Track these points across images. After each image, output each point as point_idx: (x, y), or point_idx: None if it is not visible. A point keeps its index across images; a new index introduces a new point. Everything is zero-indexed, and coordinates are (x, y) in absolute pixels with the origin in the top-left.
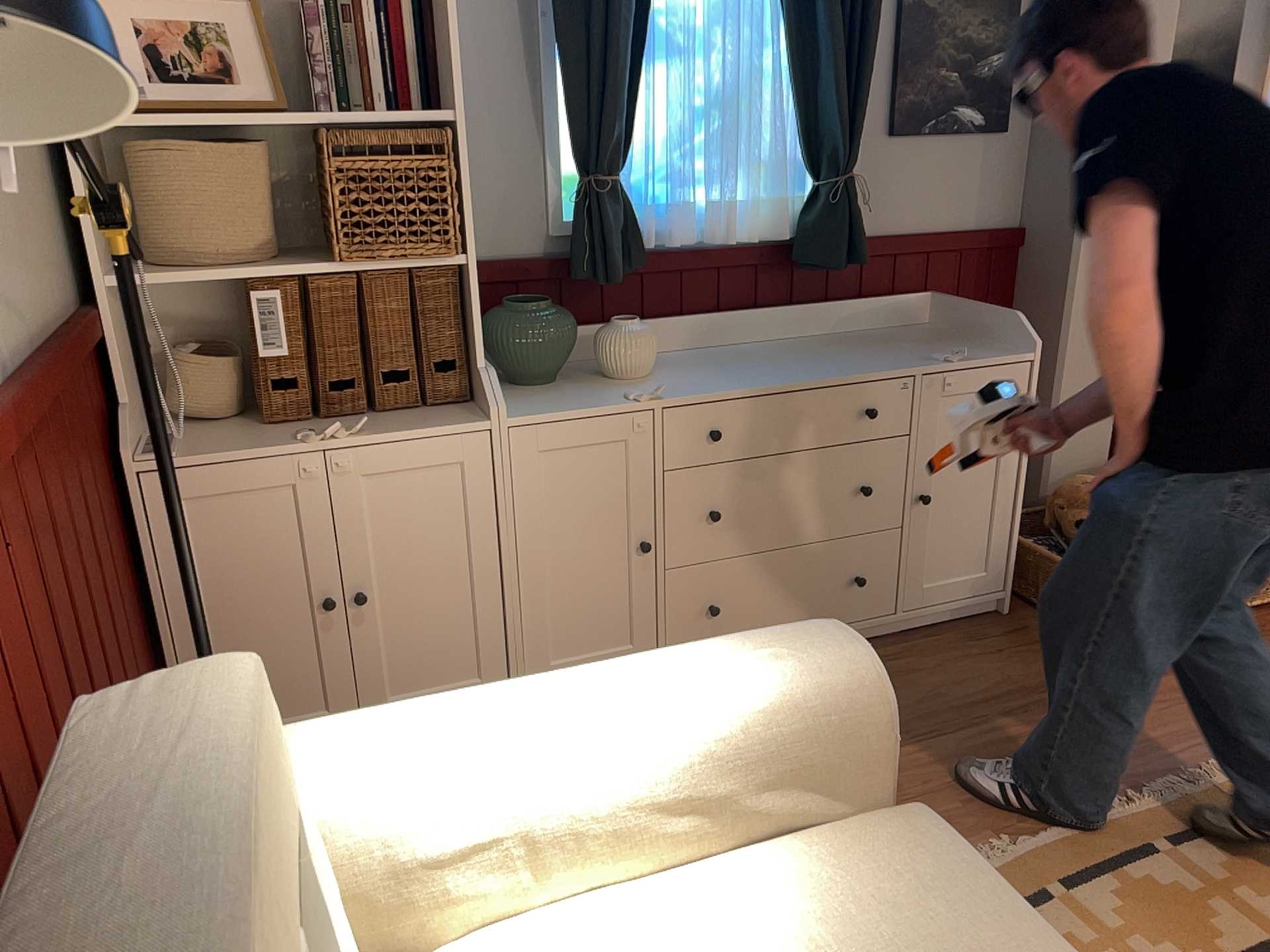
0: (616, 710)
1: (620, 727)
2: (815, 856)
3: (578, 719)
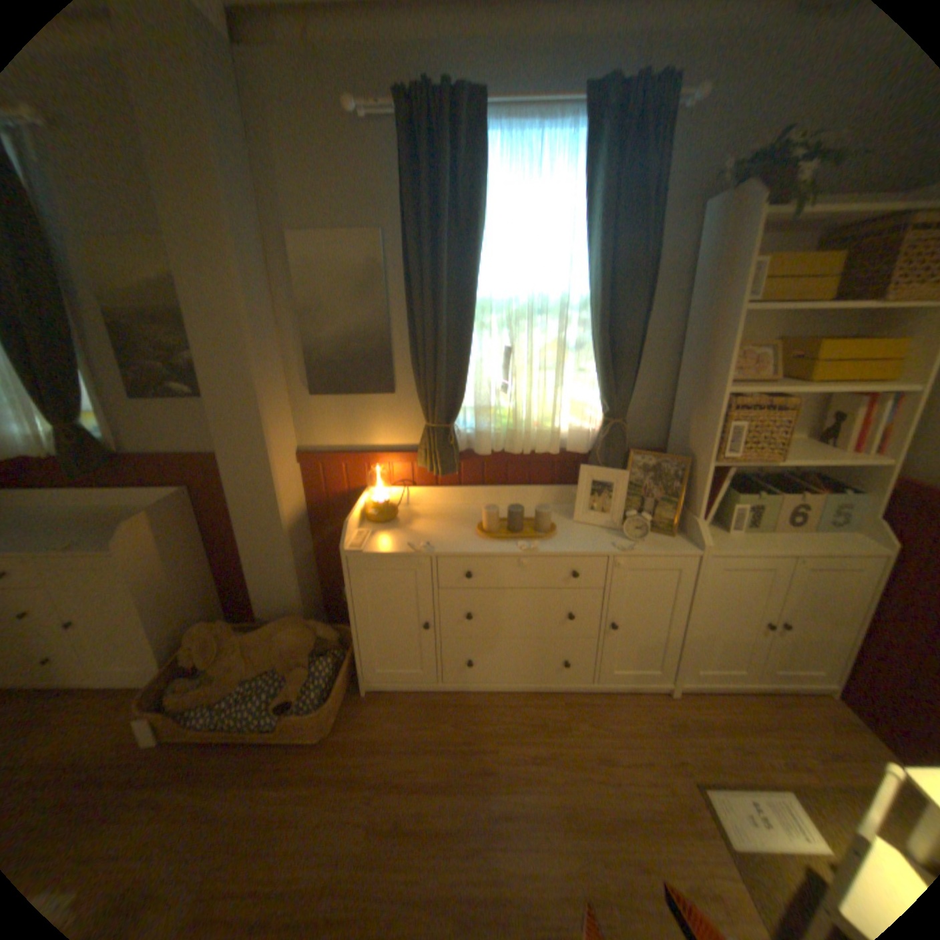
0: None
1: None
2: None
3: None
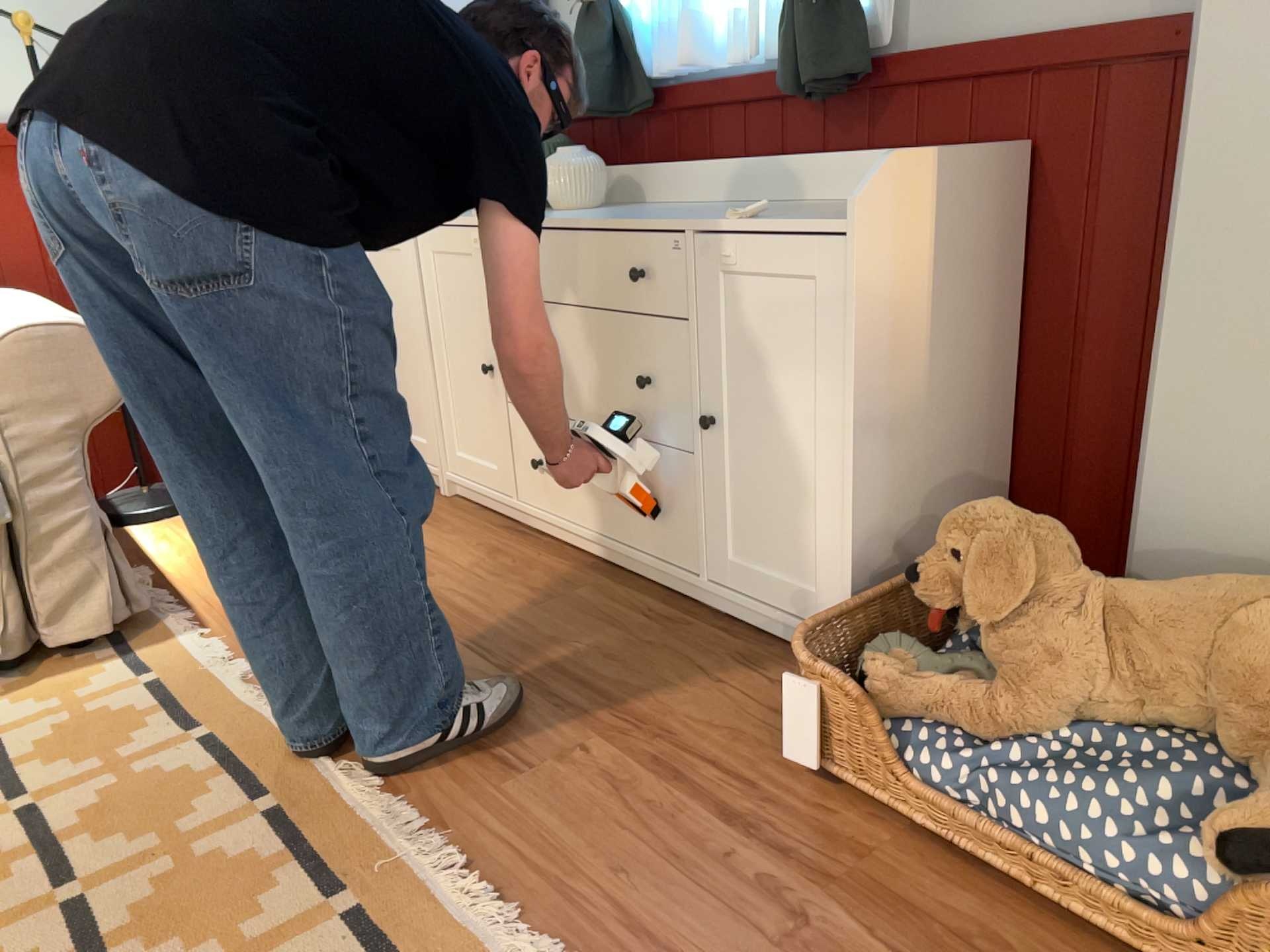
0: None
1: None
2: None
3: None
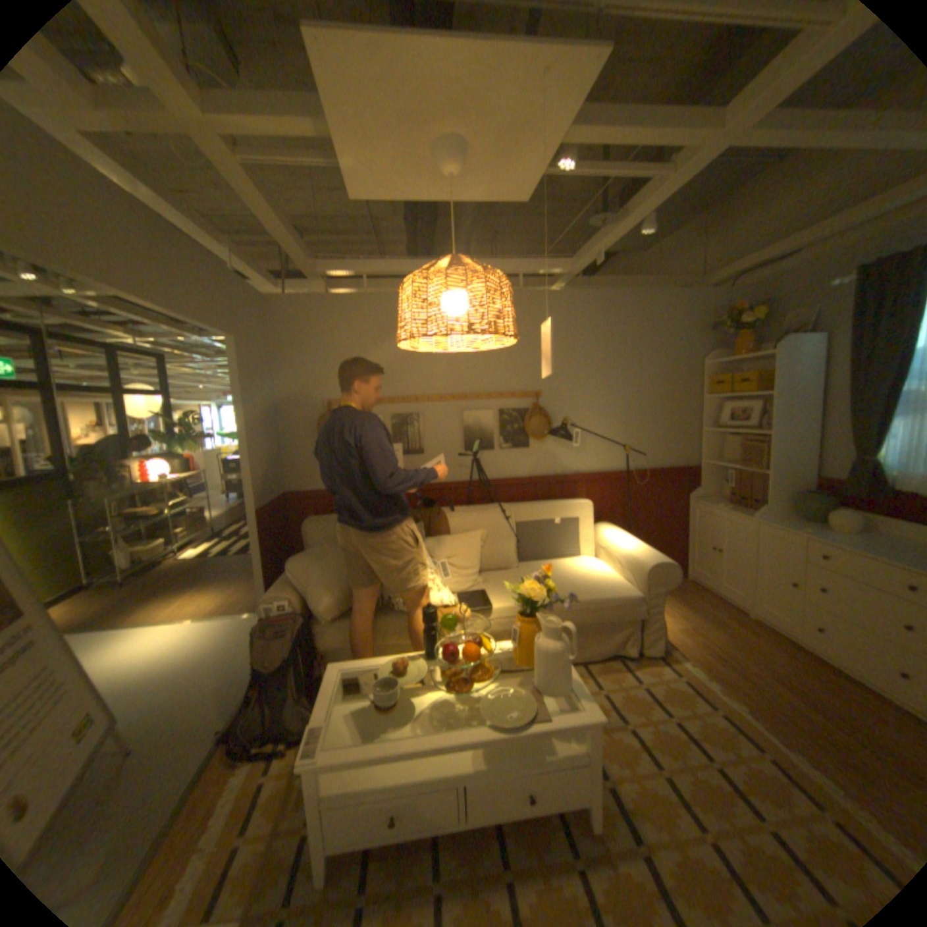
0: (627, 544)
1: (624, 545)
2: (623, 582)
3: (624, 541)
